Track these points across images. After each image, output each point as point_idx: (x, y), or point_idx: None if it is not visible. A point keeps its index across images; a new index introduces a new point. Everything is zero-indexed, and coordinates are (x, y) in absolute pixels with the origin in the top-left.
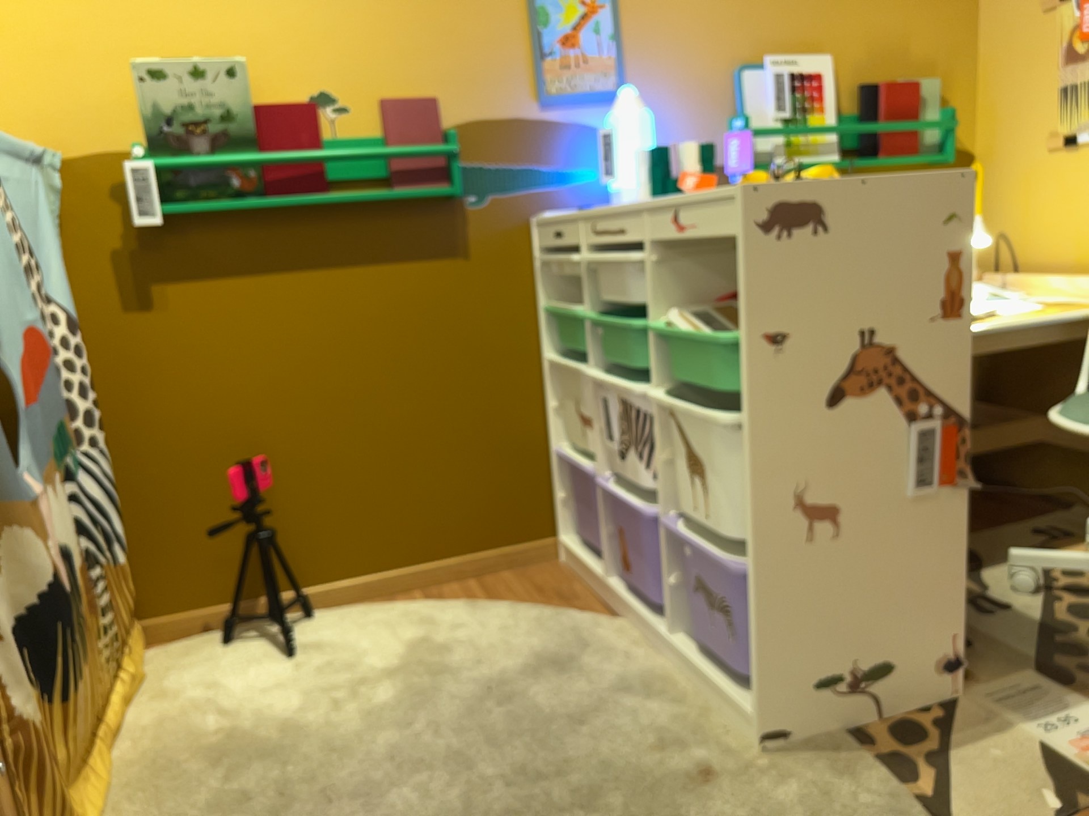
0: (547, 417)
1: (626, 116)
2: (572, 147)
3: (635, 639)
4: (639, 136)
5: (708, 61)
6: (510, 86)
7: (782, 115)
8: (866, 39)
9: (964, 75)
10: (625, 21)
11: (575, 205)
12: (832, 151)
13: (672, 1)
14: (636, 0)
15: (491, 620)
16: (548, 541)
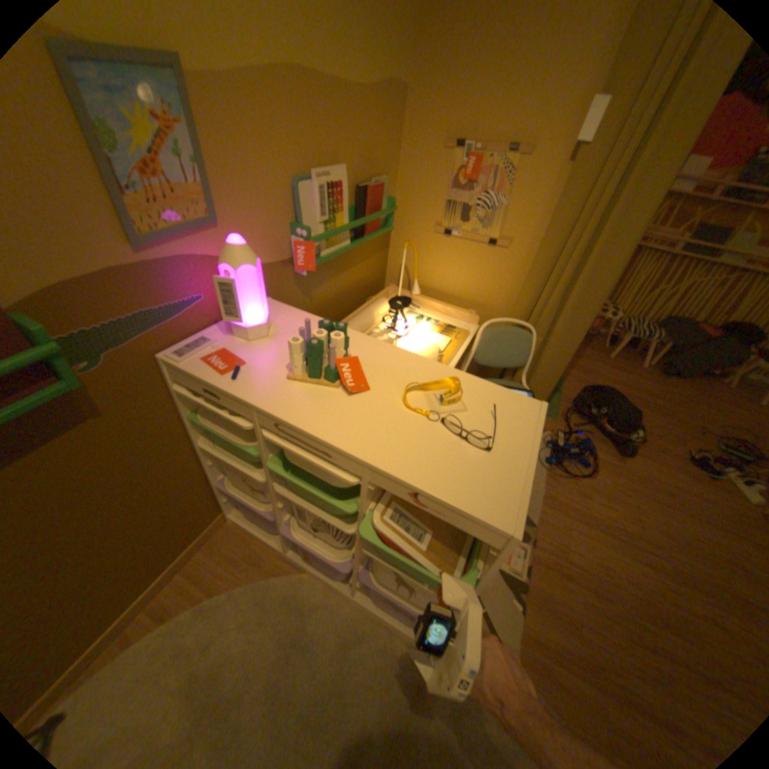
0: (203, 468)
1: (243, 268)
2: (177, 279)
3: (322, 587)
4: (257, 284)
5: (275, 176)
6: (88, 233)
7: (324, 219)
8: (359, 149)
9: (394, 170)
10: (203, 138)
11: (192, 327)
12: (347, 238)
13: (242, 113)
14: (210, 112)
15: (225, 621)
16: (217, 519)
